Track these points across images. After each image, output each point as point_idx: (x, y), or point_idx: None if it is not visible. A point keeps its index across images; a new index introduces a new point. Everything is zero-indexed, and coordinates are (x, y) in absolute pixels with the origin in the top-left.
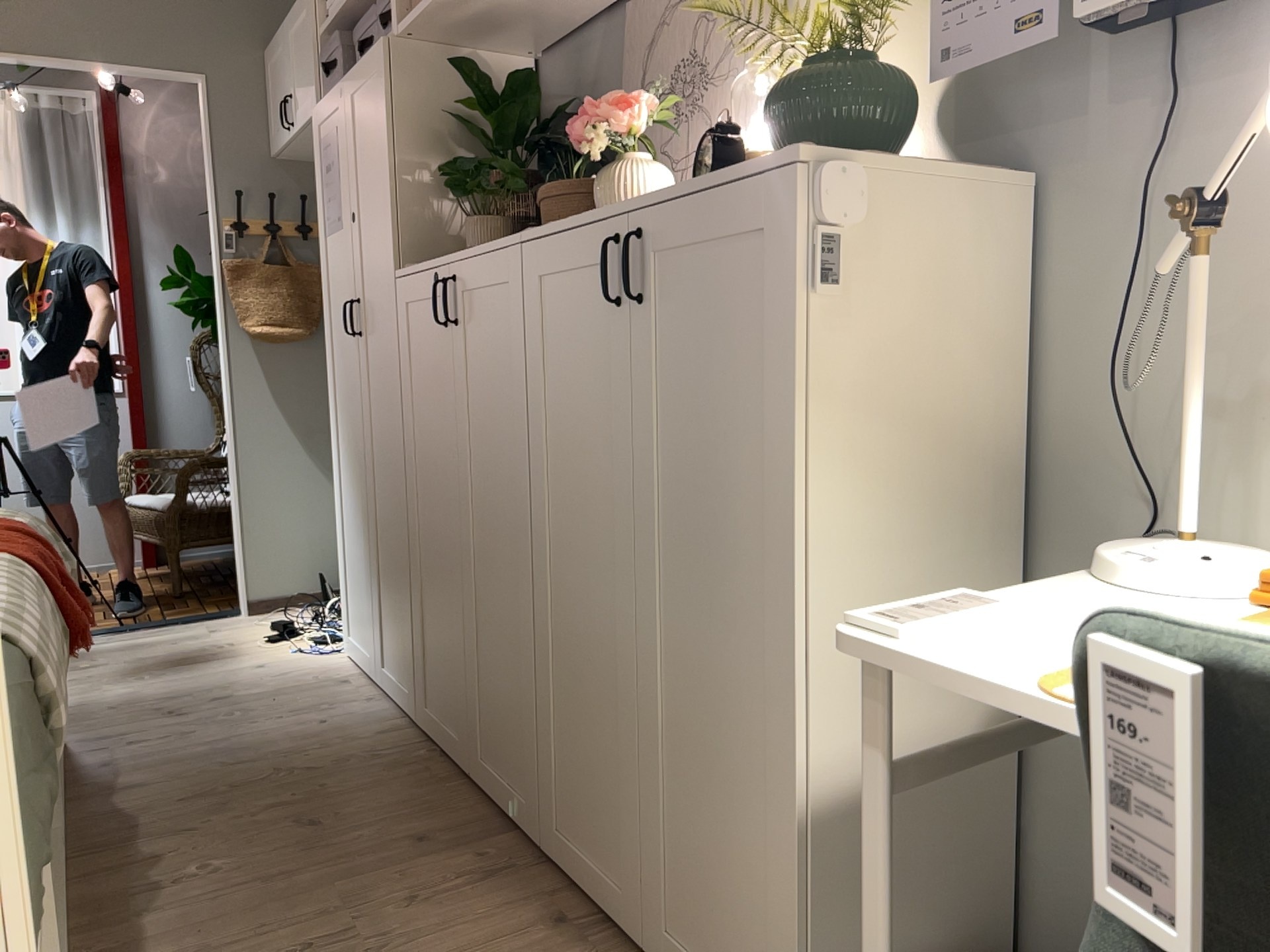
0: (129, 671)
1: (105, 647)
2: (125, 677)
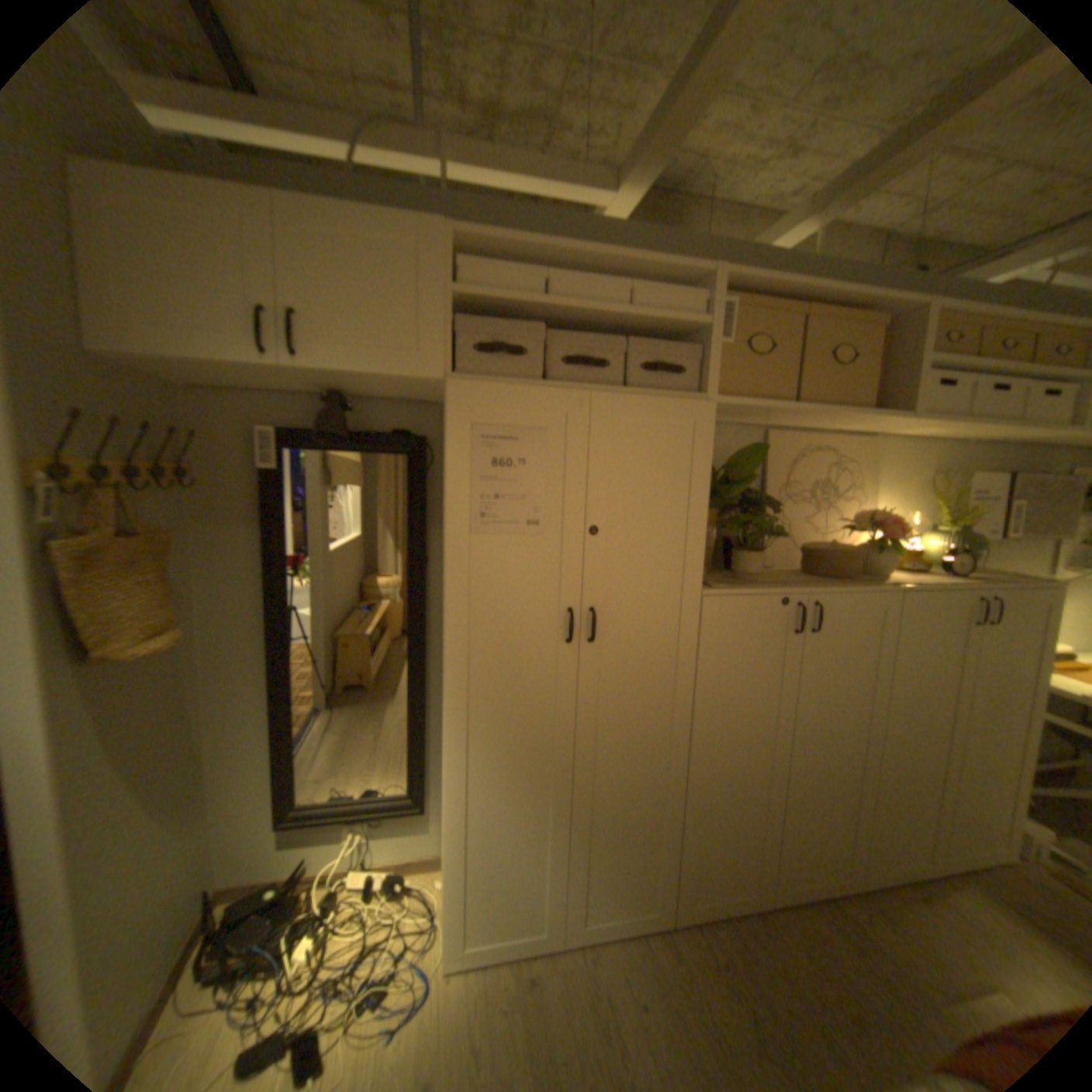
0: None
1: None
2: None
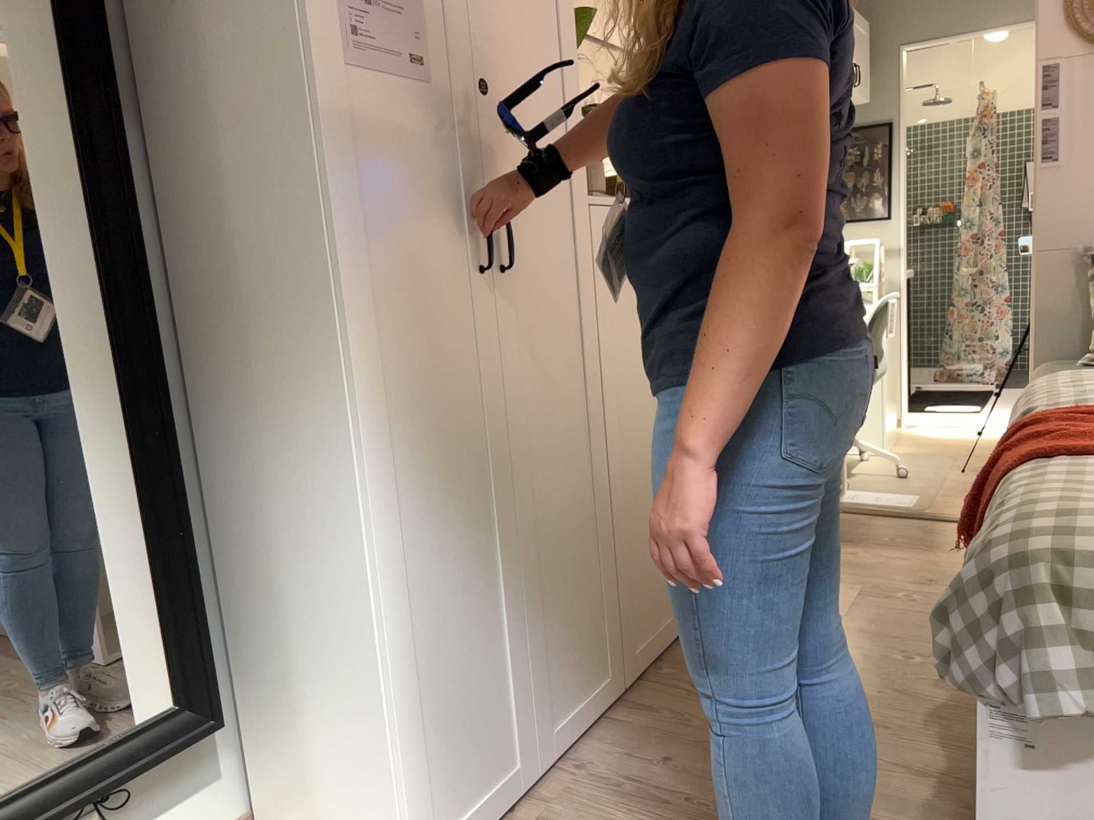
0: None
1: None
2: None
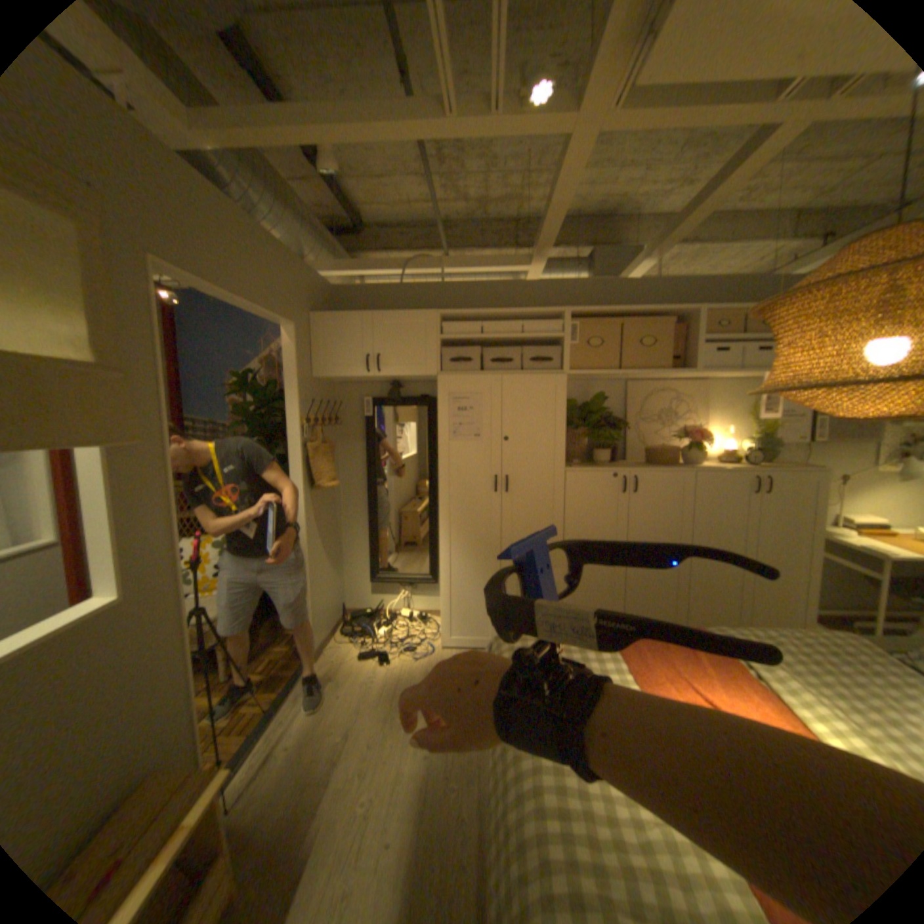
0: (377, 721)
1: (301, 728)
2: (389, 724)
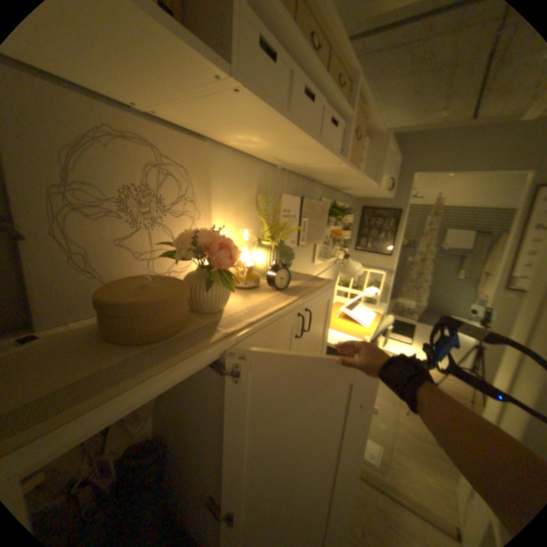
0: None
1: None
2: None
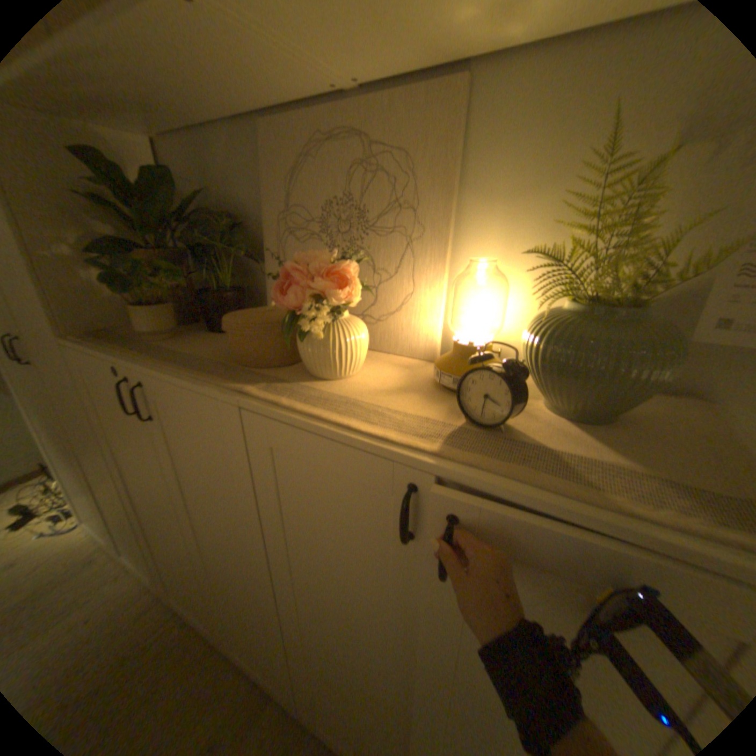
0: None
1: None
2: None
